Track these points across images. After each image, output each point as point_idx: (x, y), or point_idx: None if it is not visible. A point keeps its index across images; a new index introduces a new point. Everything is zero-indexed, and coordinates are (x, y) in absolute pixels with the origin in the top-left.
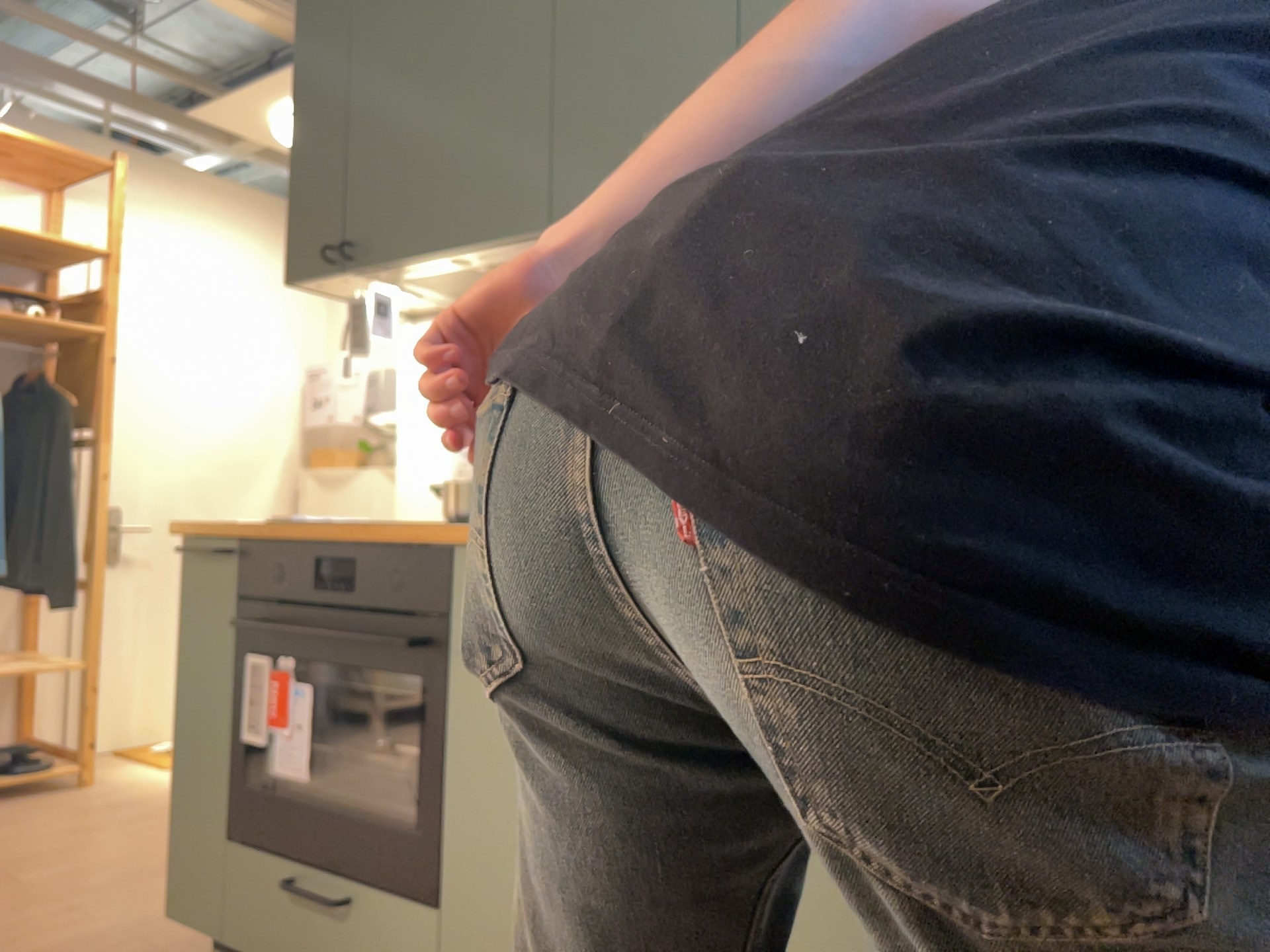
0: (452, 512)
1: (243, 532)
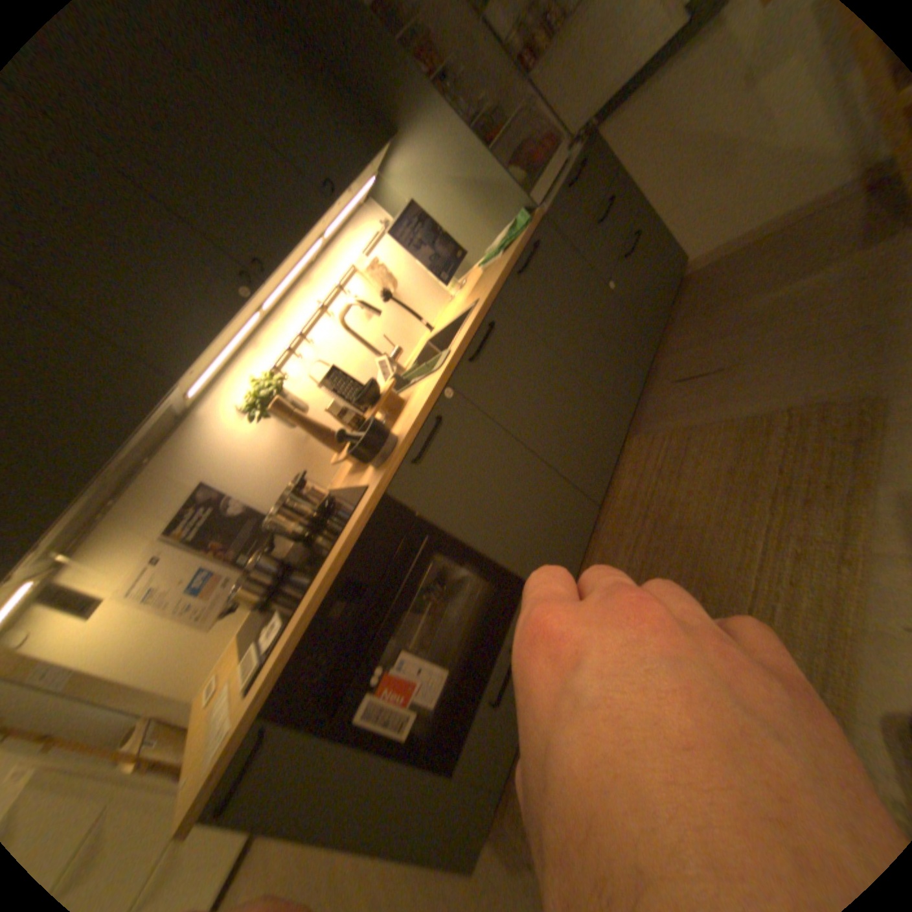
0: (262, 589)
1: (249, 711)
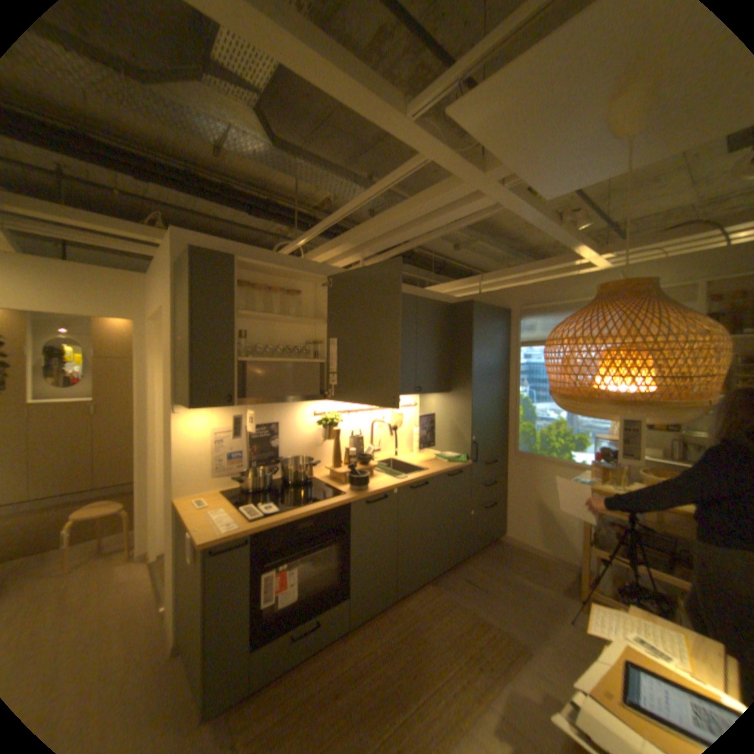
0: (258, 488)
1: (249, 531)
